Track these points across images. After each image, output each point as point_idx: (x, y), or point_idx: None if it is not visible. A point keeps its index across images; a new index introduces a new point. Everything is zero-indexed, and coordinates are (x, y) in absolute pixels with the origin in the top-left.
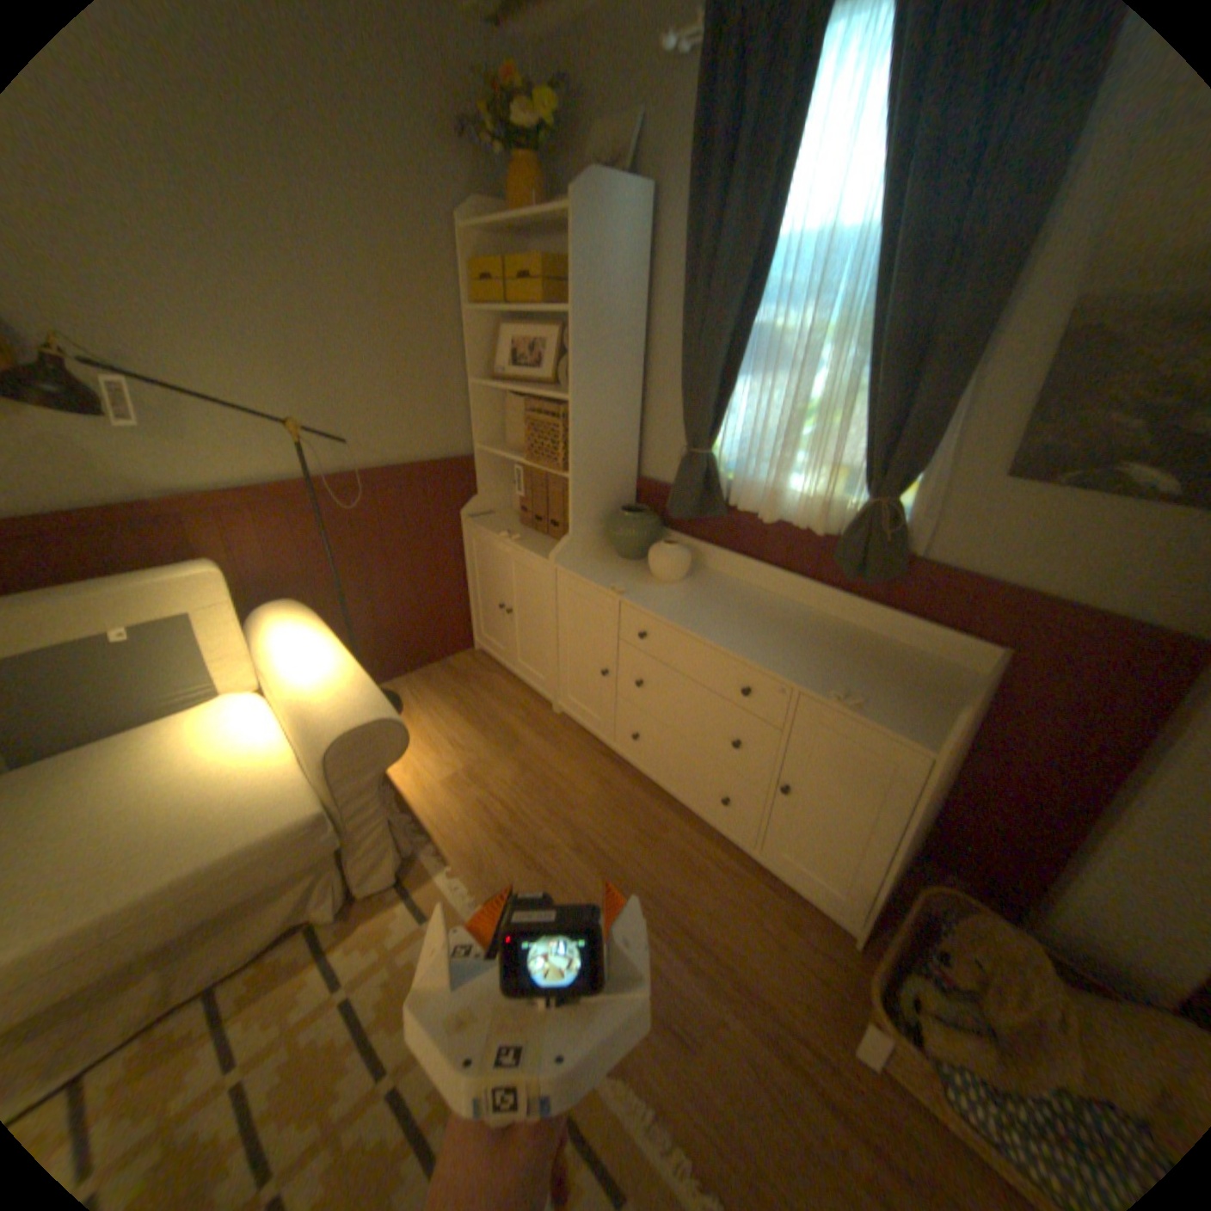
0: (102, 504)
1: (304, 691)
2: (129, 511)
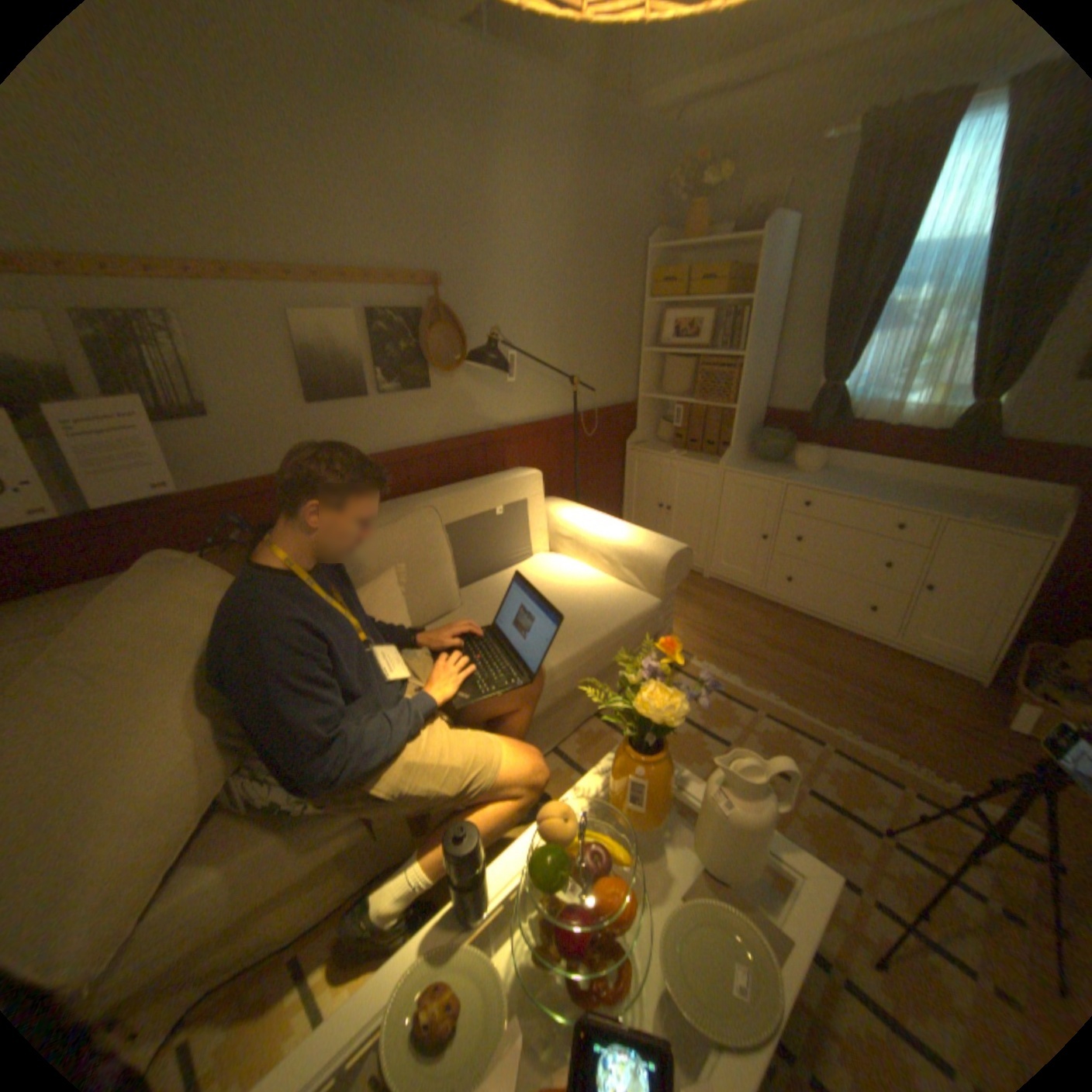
0: (473, 435)
1: (624, 539)
2: (486, 439)
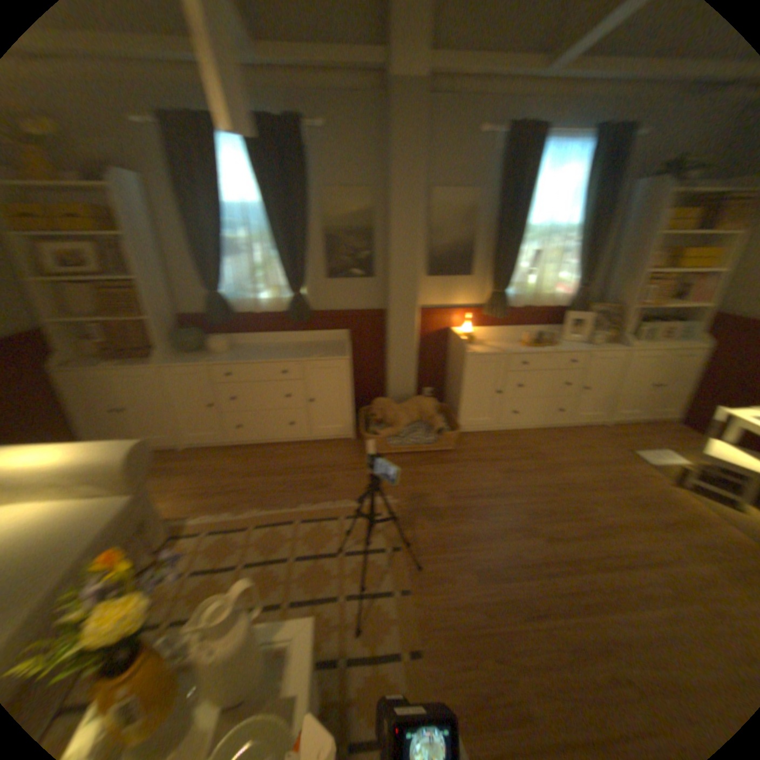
0: None
1: (73, 458)
2: None
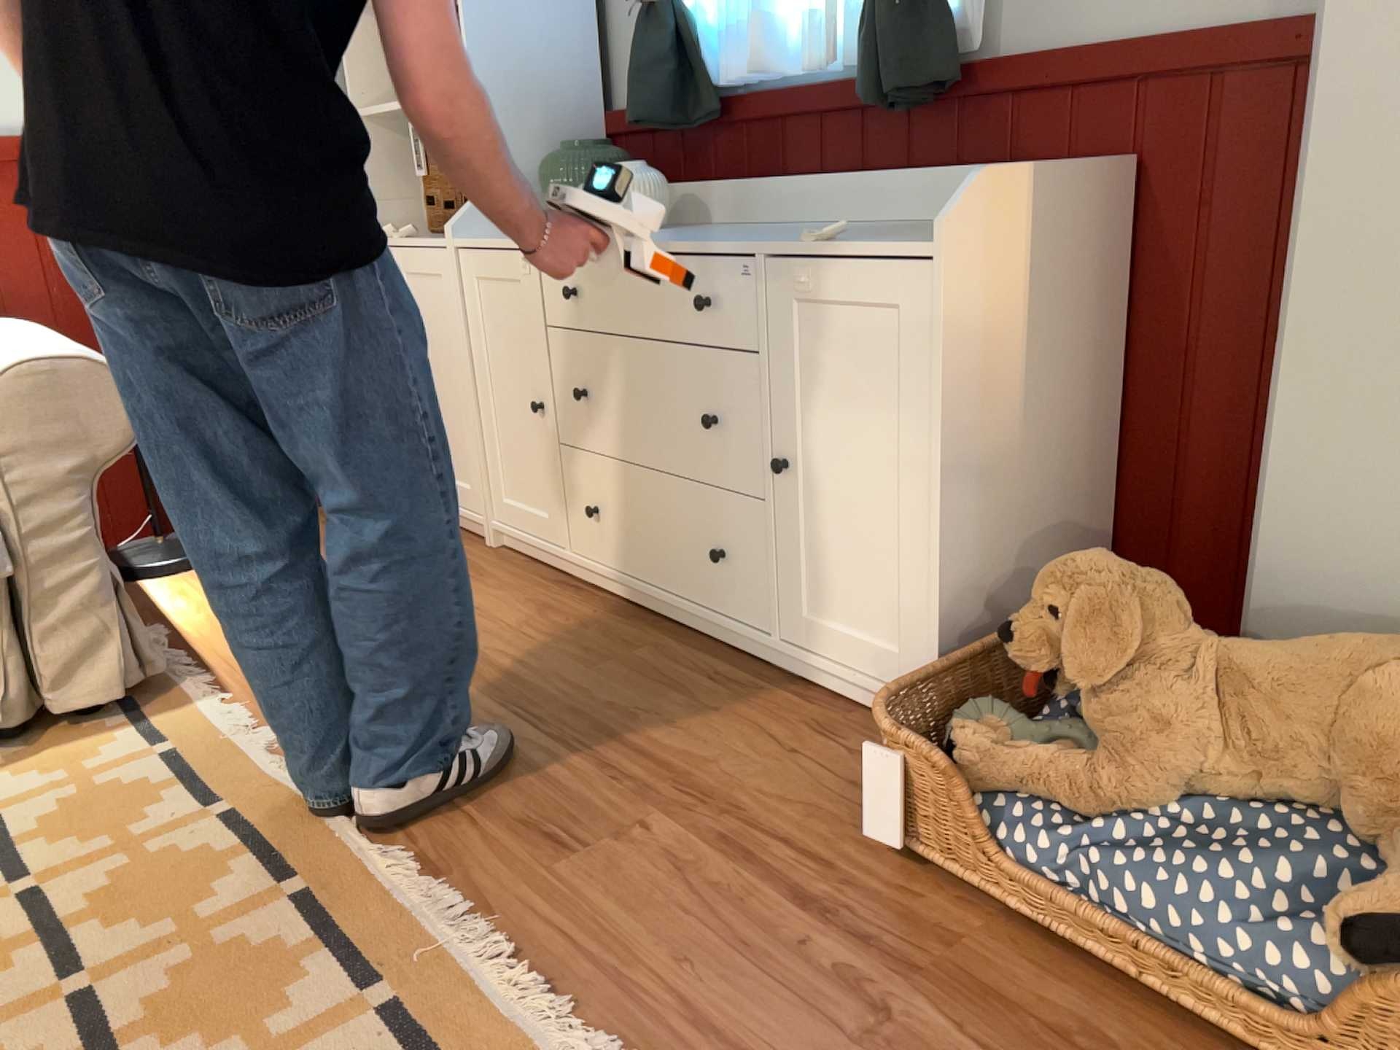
0: None
1: None
2: None
